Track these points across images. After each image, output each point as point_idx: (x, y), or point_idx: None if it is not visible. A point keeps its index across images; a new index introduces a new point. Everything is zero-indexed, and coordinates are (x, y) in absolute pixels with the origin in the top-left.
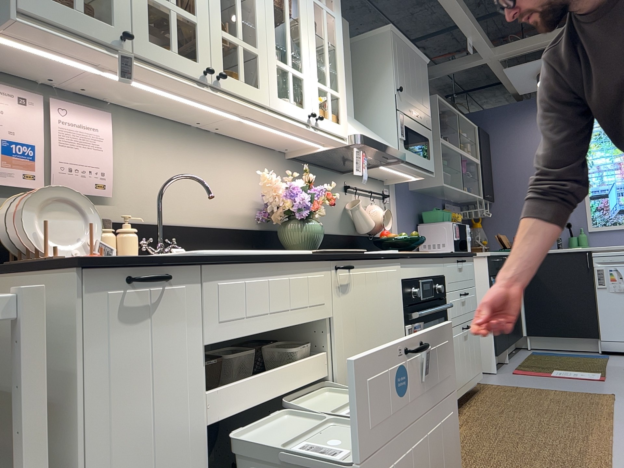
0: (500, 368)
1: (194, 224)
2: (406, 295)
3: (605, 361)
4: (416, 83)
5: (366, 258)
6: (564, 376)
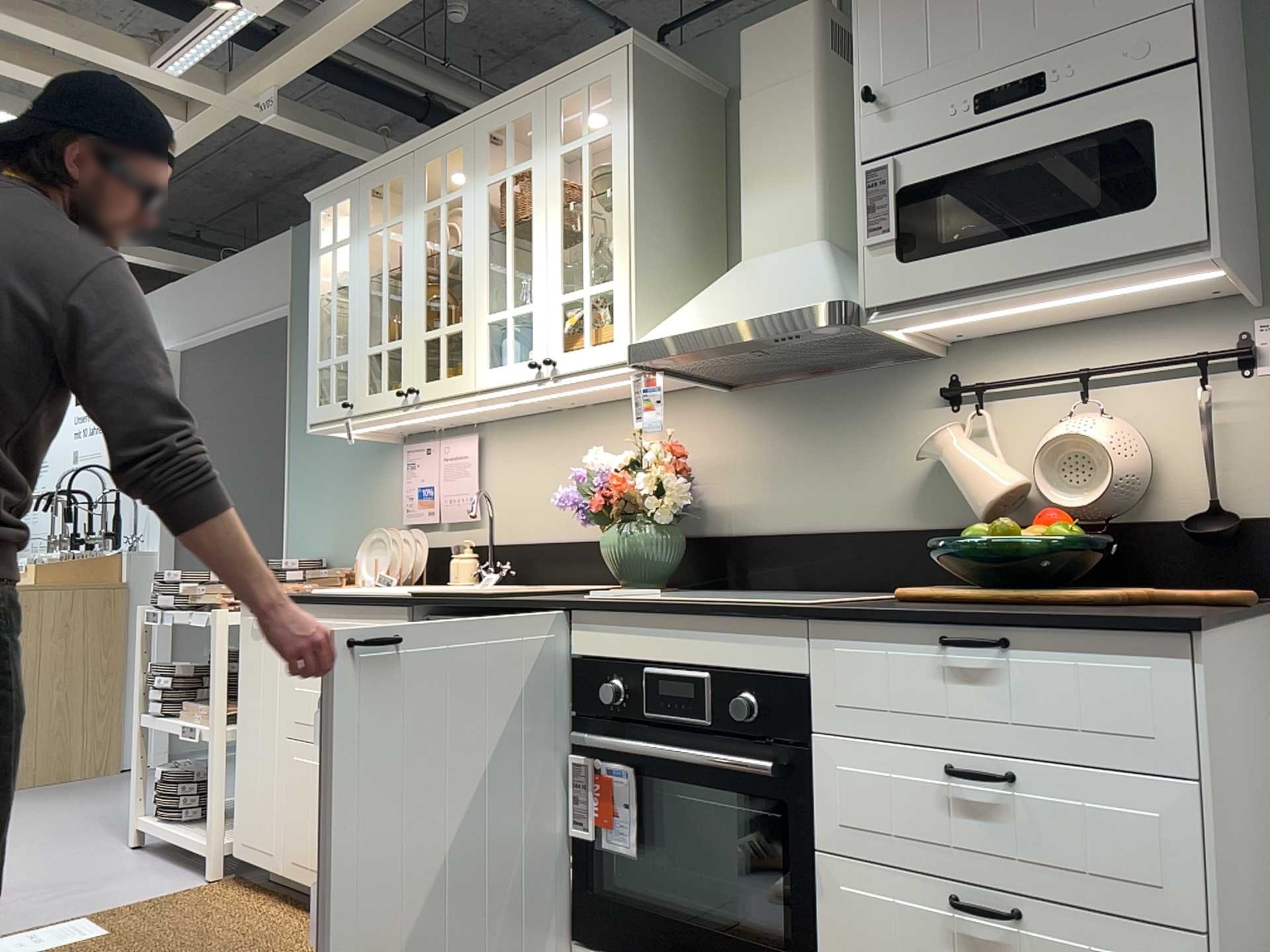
0: None
1: (558, 540)
2: (581, 691)
3: None
4: None
5: (463, 606)
6: None
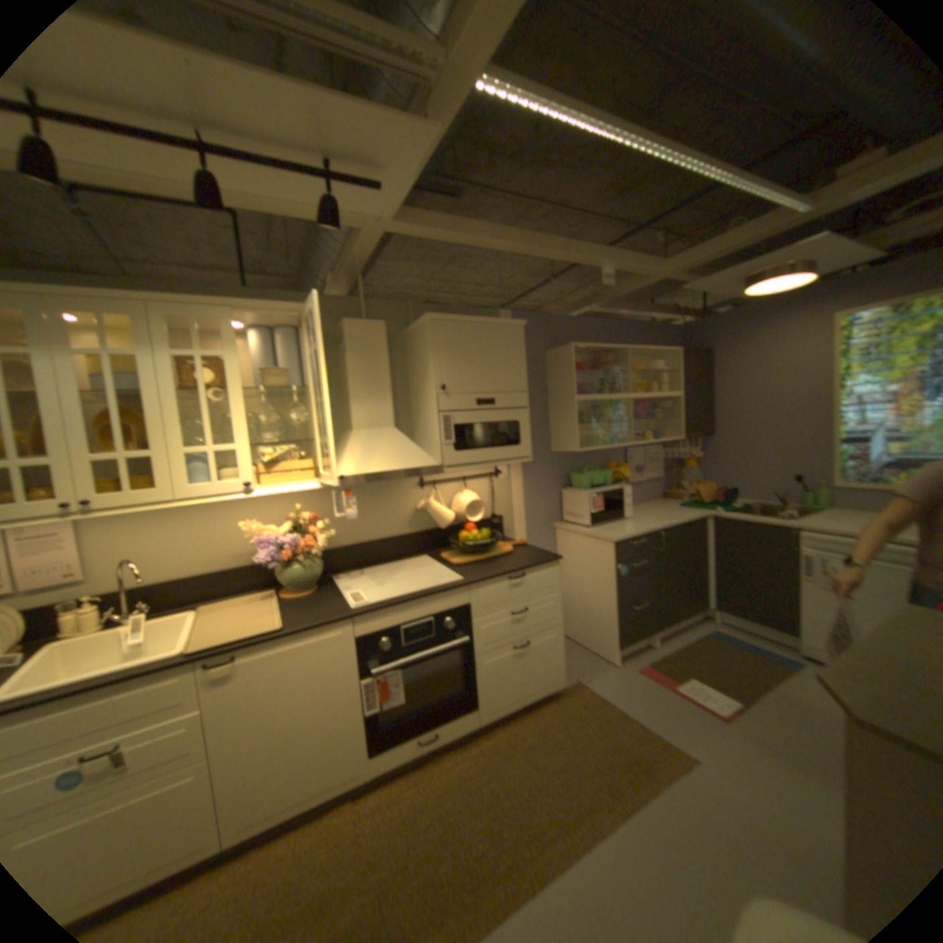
0: (634, 659)
1: (185, 575)
2: (363, 650)
3: (783, 679)
4: (488, 362)
5: (264, 641)
6: (686, 700)
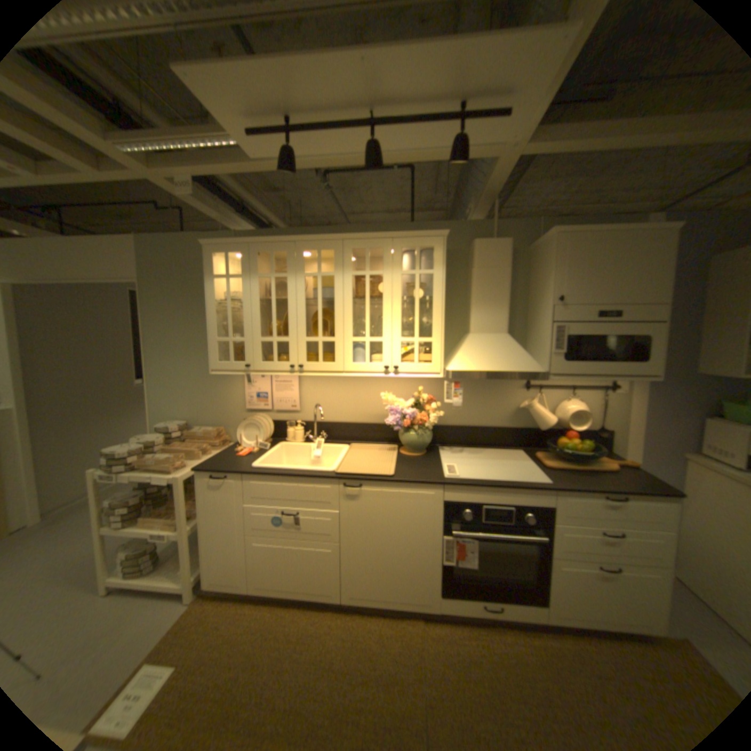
0: None
1: (348, 422)
2: (449, 514)
3: None
4: (621, 272)
5: (381, 482)
6: None
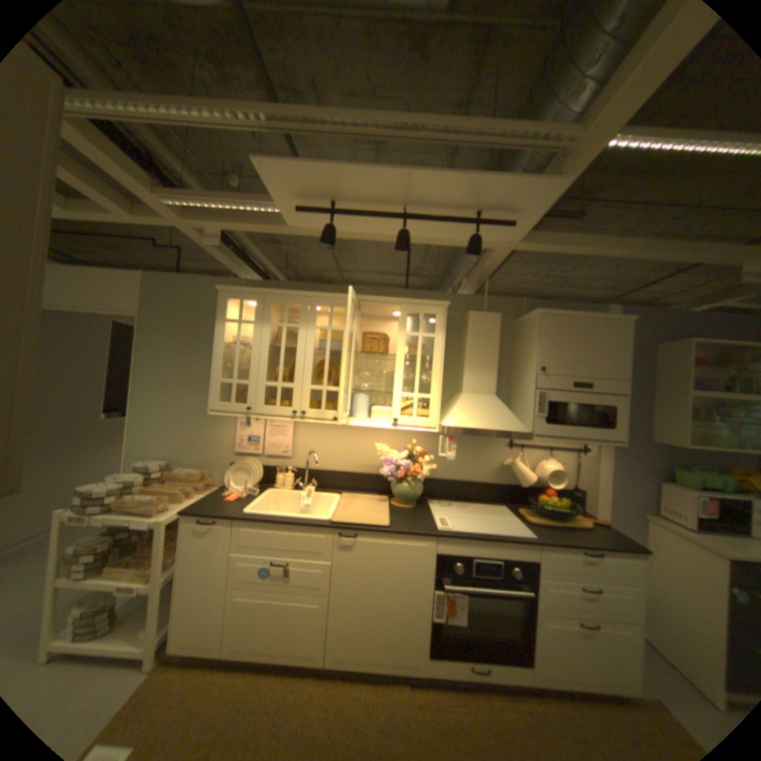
0: None
1: (339, 470)
2: (442, 567)
3: None
4: (591, 351)
5: (376, 532)
6: None
